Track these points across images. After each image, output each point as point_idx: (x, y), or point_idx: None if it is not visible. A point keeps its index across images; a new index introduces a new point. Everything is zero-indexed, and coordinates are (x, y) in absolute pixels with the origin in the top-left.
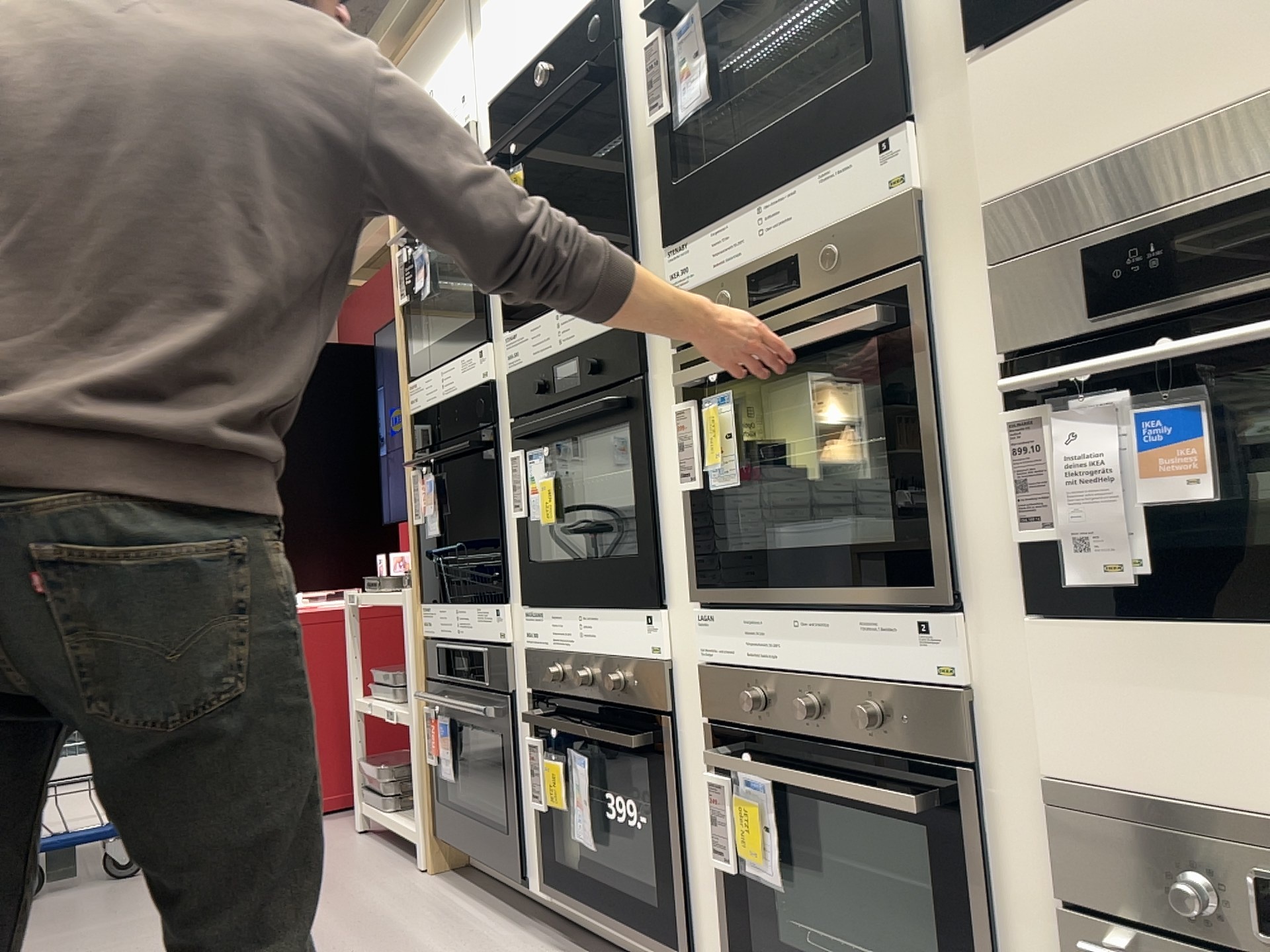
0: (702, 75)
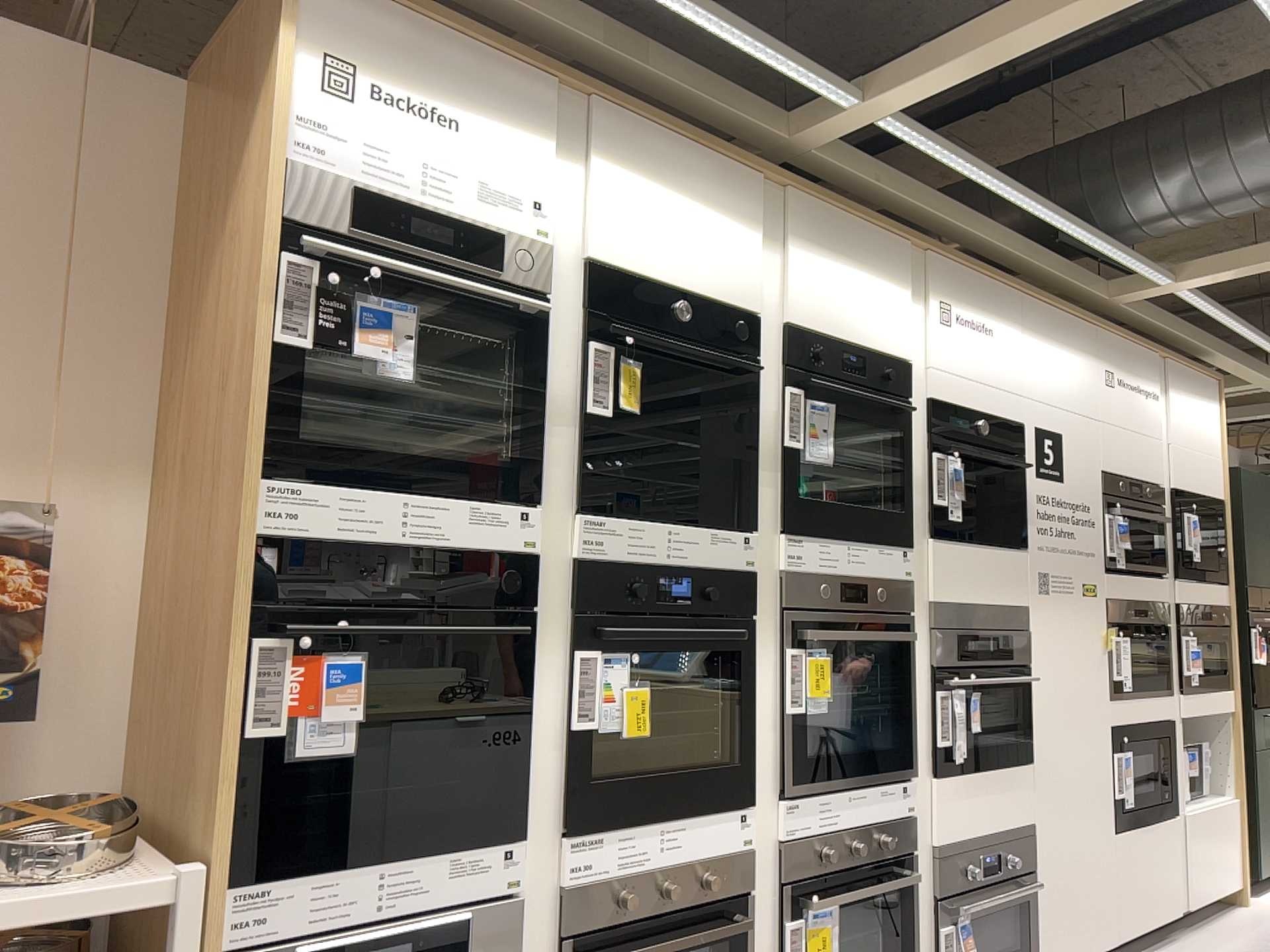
0: (825, 449)
